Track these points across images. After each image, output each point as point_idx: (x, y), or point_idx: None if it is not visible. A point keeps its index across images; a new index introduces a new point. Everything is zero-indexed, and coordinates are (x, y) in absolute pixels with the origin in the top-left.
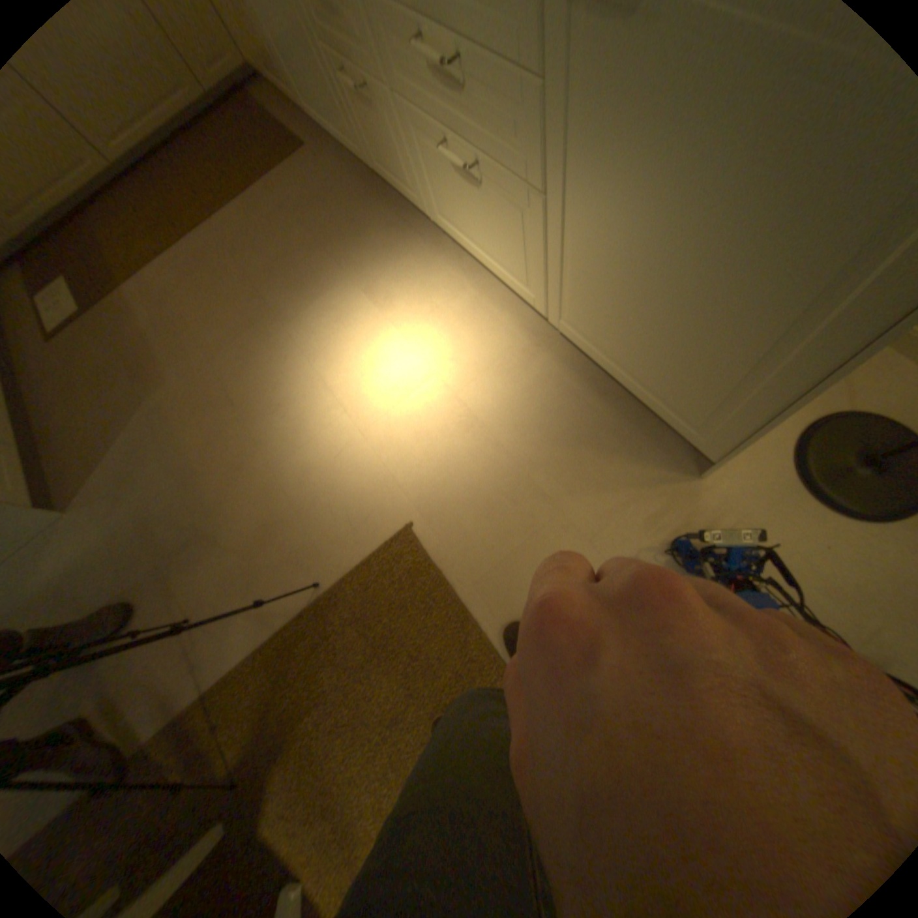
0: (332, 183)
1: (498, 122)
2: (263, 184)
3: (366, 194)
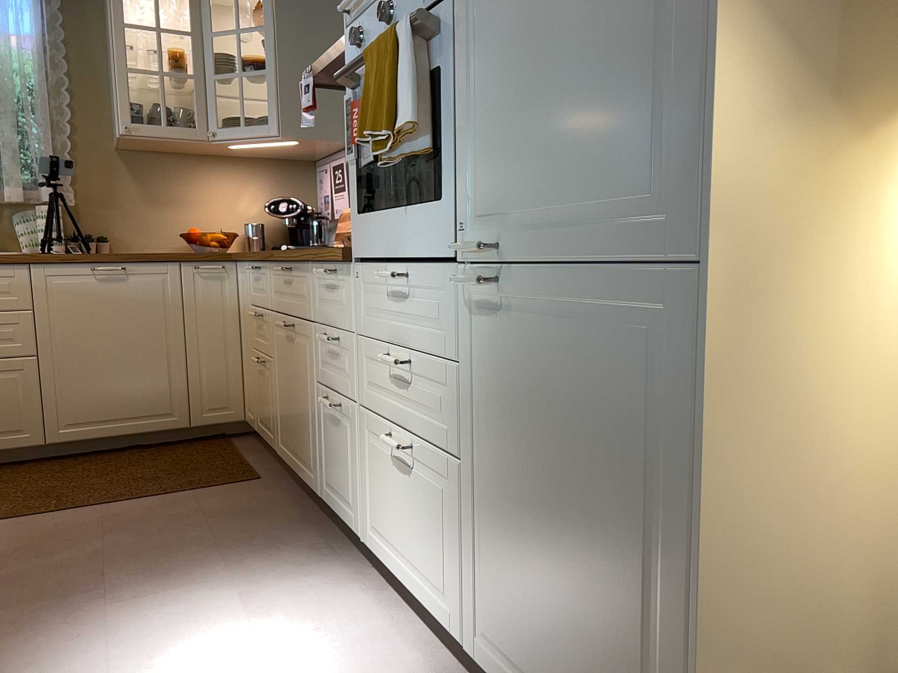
0: (269, 511)
1: (435, 413)
2: (191, 496)
3: (300, 526)
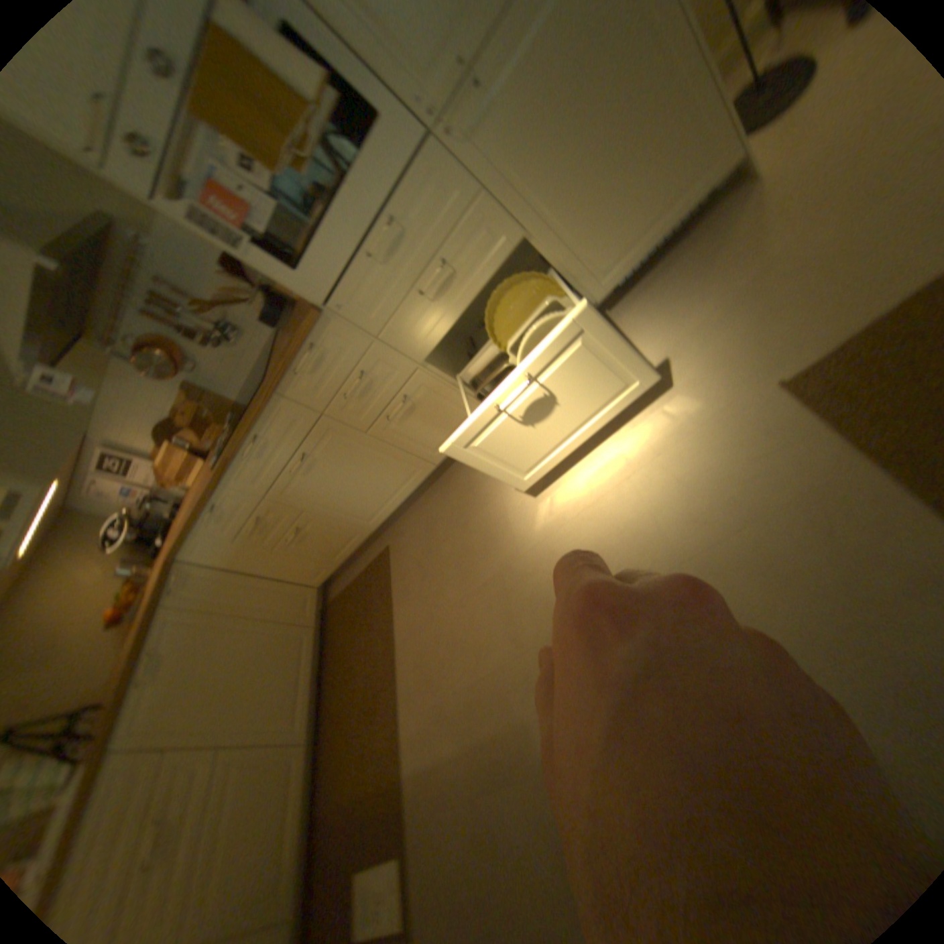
0: (429, 517)
1: (485, 253)
2: (397, 585)
3: (450, 486)
